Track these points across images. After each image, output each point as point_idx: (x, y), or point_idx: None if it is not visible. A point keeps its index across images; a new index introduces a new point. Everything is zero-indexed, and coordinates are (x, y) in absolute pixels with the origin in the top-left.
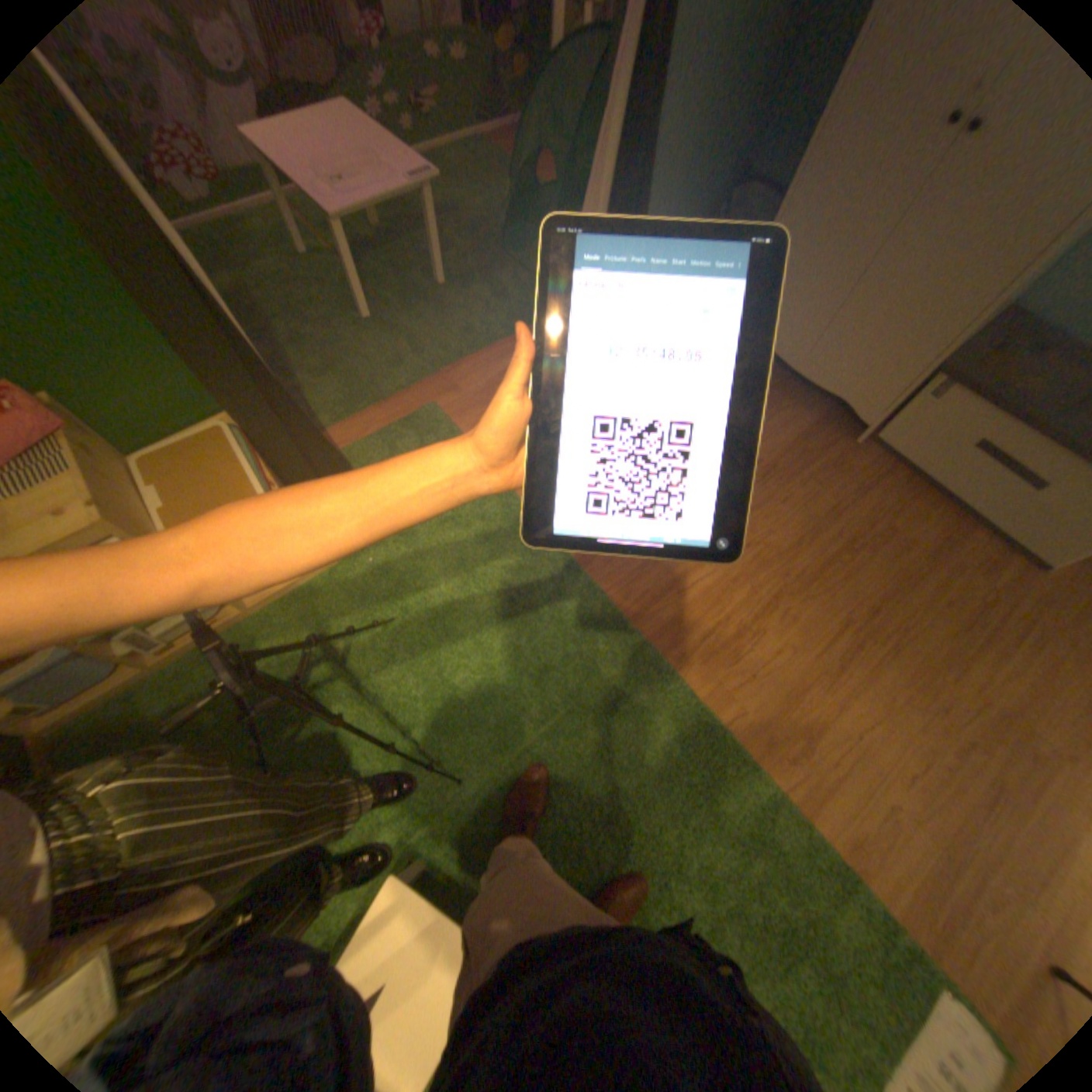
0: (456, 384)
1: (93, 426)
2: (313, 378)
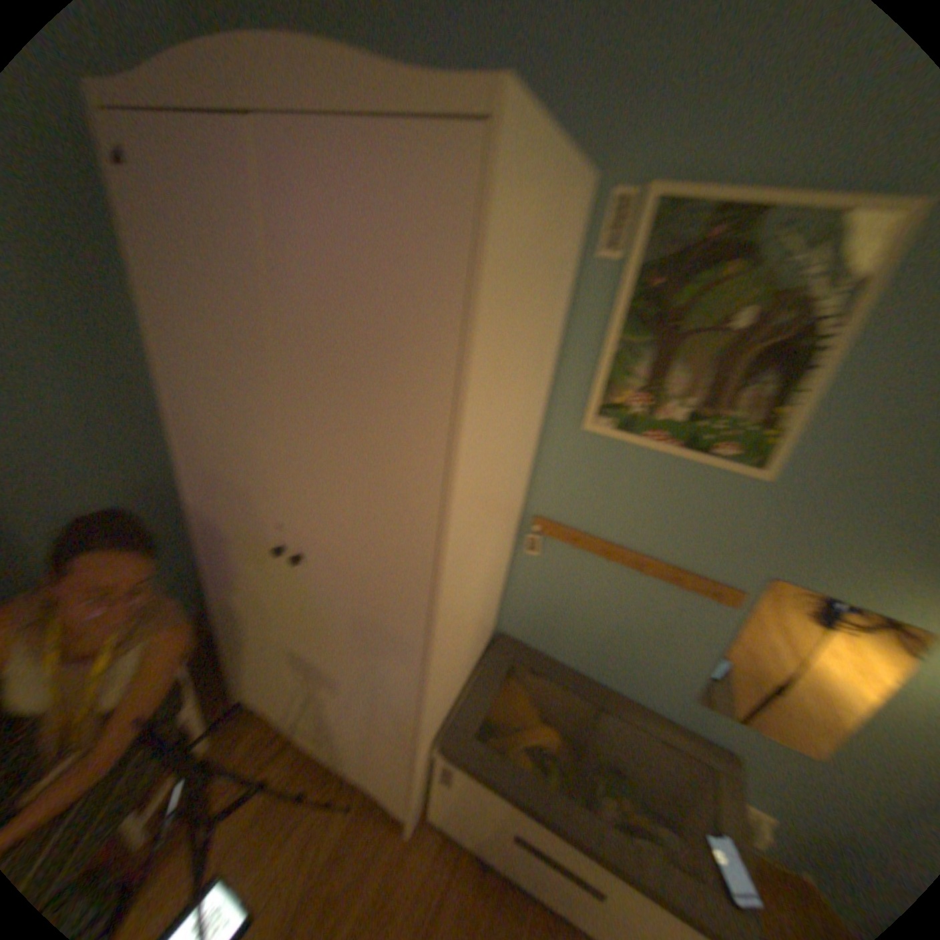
0: None
1: None
2: None
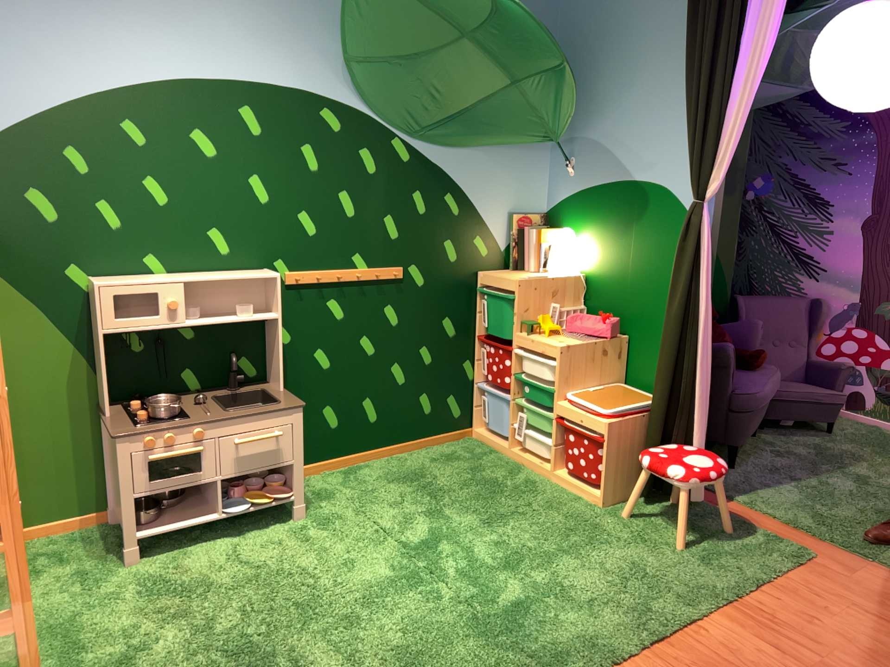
0: (857, 570)
1: (628, 365)
2: (786, 491)
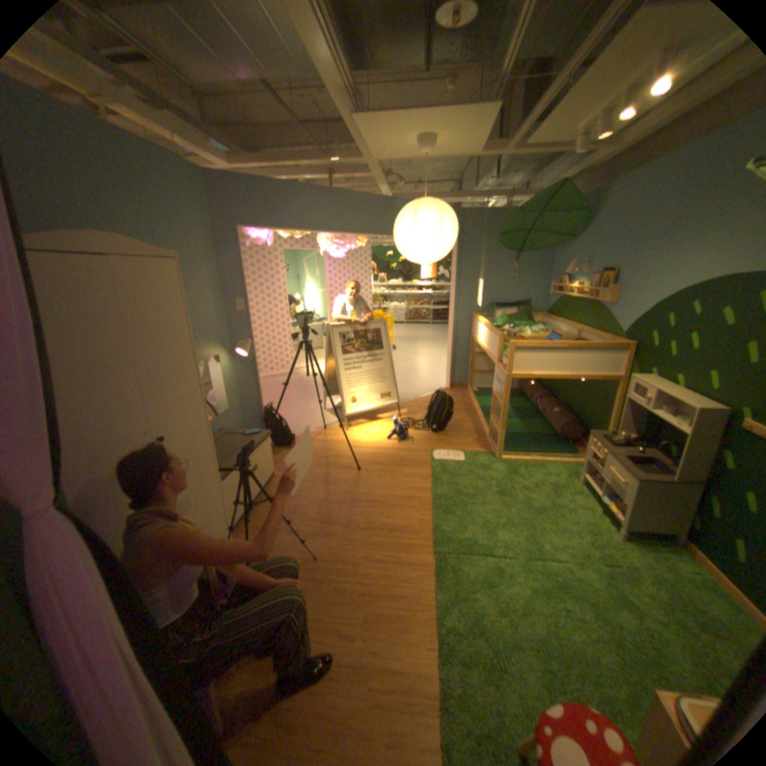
0: None
1: None
2: None
